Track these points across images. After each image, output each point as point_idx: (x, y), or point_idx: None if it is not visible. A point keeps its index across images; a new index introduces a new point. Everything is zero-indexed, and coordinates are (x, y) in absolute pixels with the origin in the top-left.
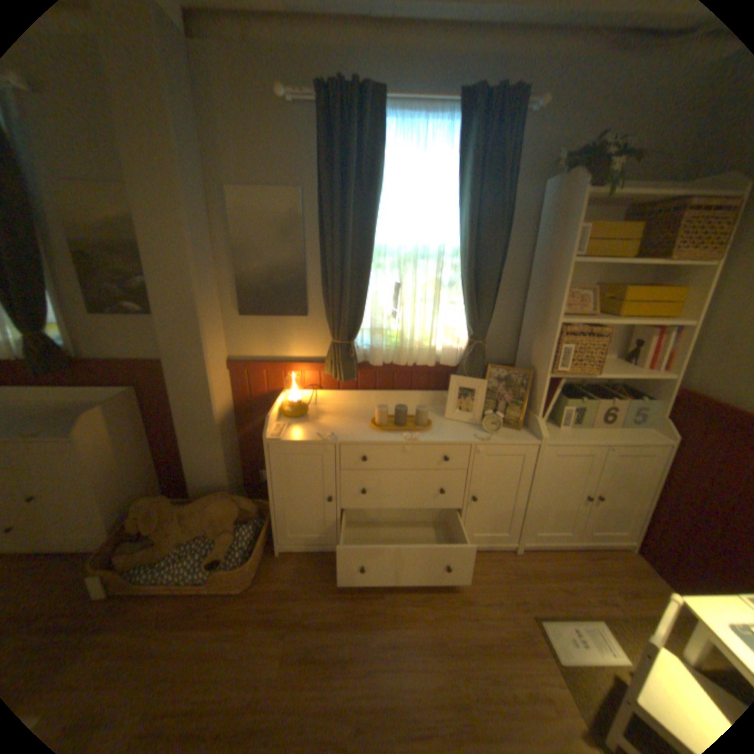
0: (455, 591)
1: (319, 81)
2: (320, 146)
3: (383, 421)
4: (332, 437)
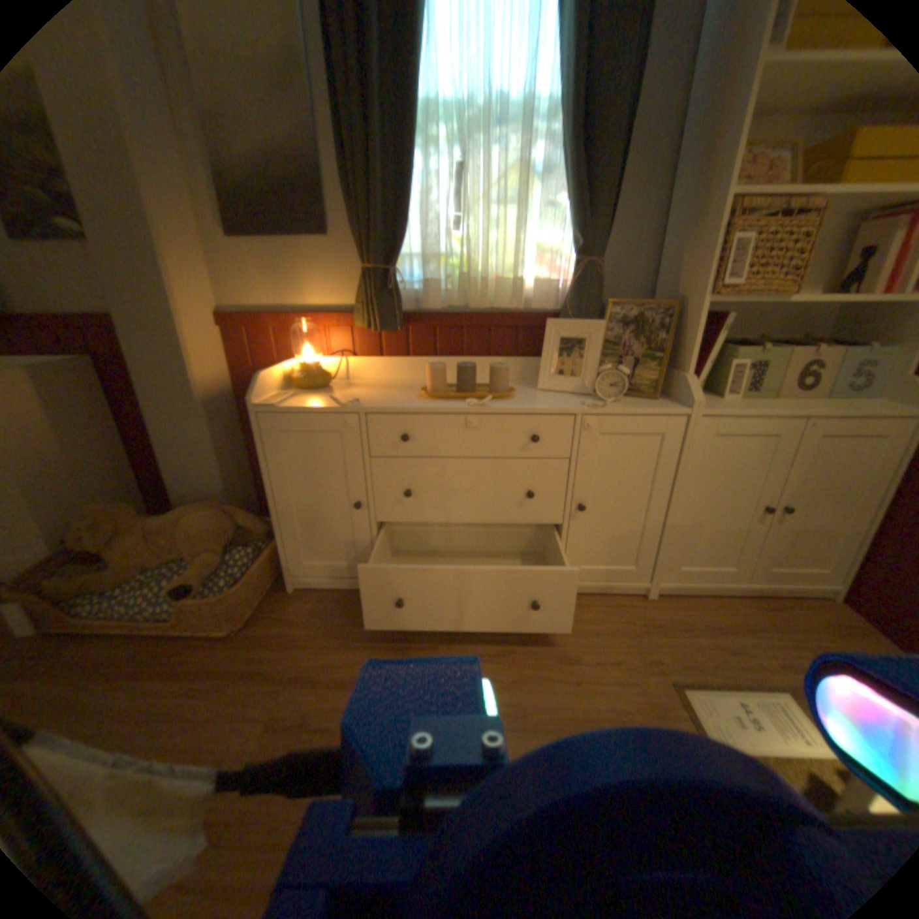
0: (549, 643)
1: None
2: None
3: (439, 387)
4: (356, 402)
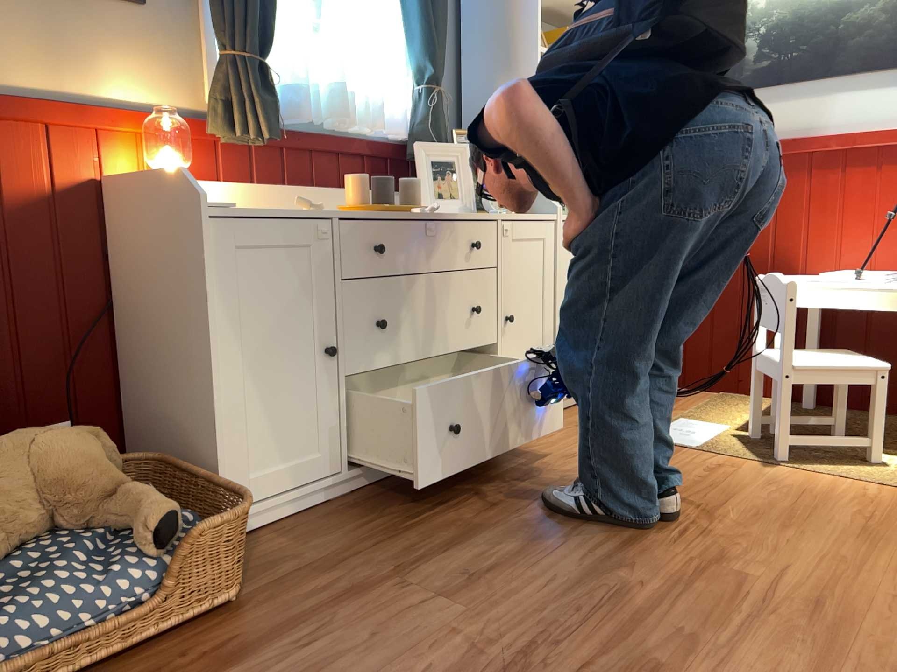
0: (543, 455)
1: None
2: None
3: (366, 200)
4: (321, 206)
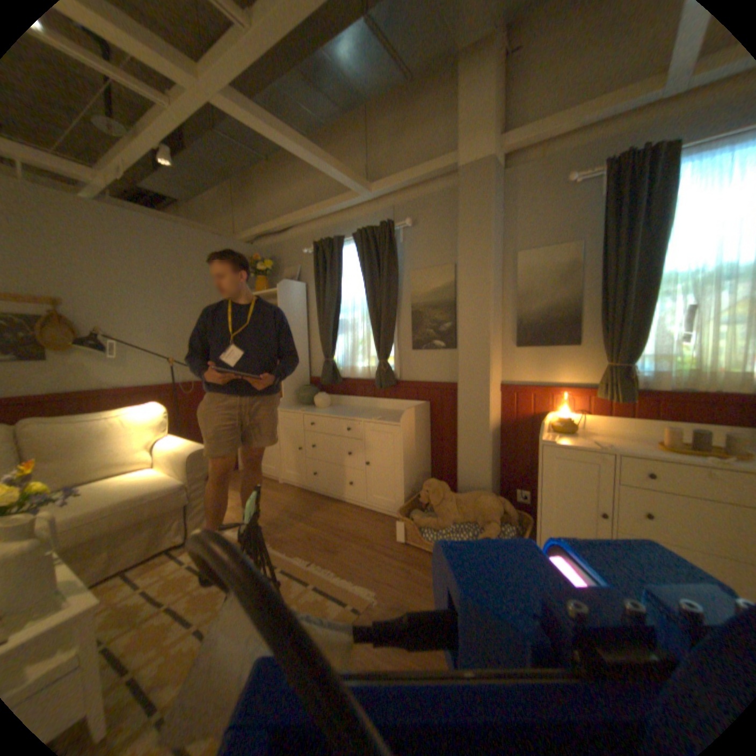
0: None
1: (611, 157)
2: (608, 203)
3: (677, 444)
4: (613, 447)
